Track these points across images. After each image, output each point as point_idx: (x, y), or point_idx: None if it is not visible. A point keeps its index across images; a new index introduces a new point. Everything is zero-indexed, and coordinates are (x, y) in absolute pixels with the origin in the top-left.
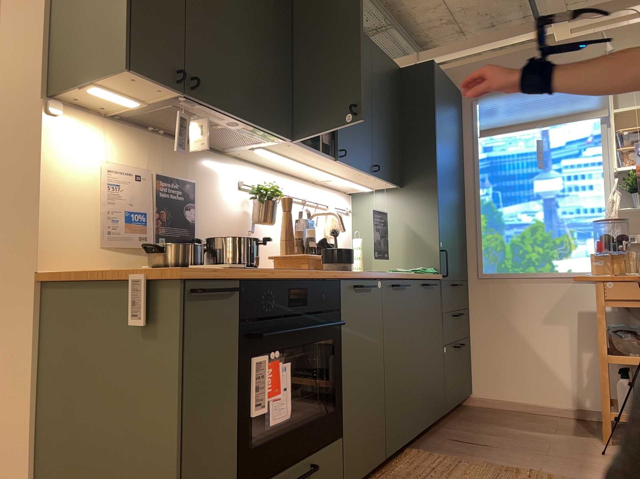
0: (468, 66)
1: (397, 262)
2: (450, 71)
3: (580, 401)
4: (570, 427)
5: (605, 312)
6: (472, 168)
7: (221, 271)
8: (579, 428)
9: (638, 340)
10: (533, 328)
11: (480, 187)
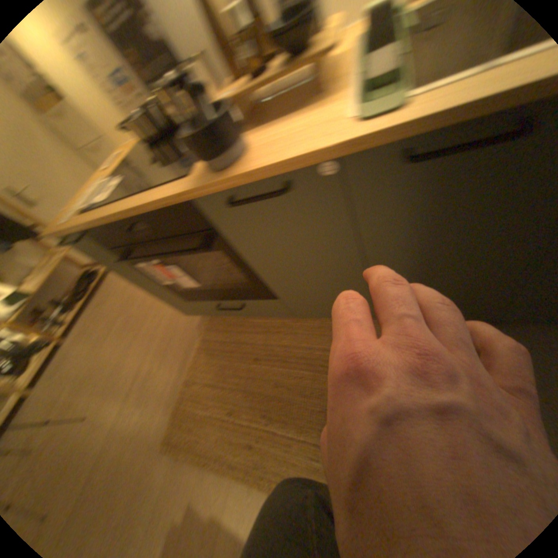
0: None
1: None
2: None
3: None
4: None
5: None
6: None
7: (63, 226)
8: None
9: None
10: None
11: None
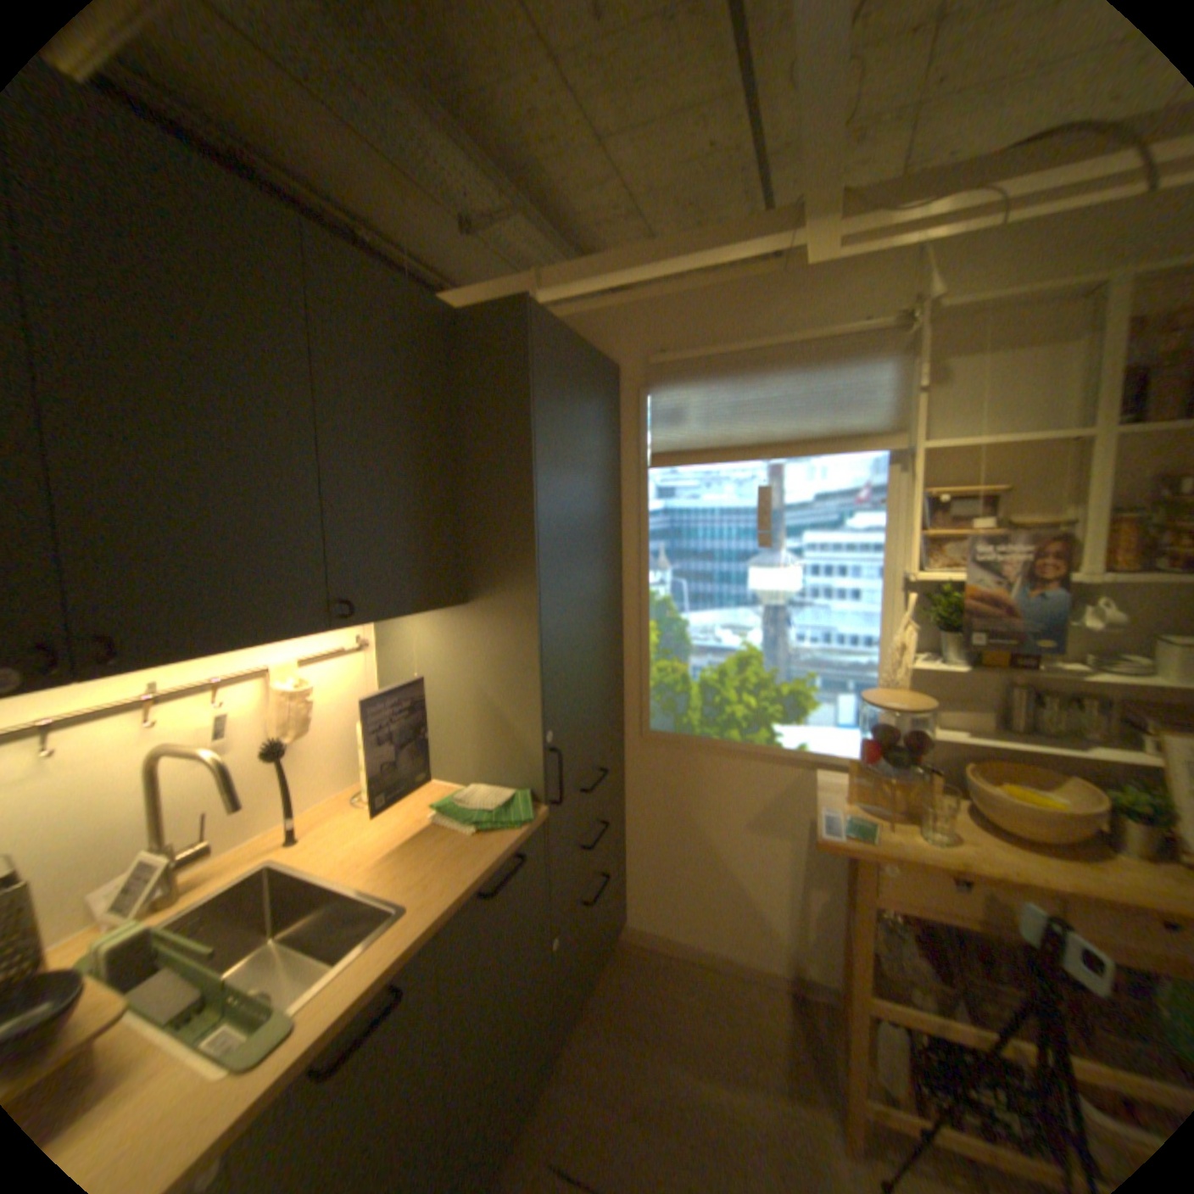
0: (633, 307)
1: (462, 763)
2: (598, 314)
3: (800, 968)
4: (780, 1046)
5: (876, 922)
6: (635, 529)
7: None
8: (796, 1055)
9: (931, 961)
10: (730, 837)
11: (648, 569)
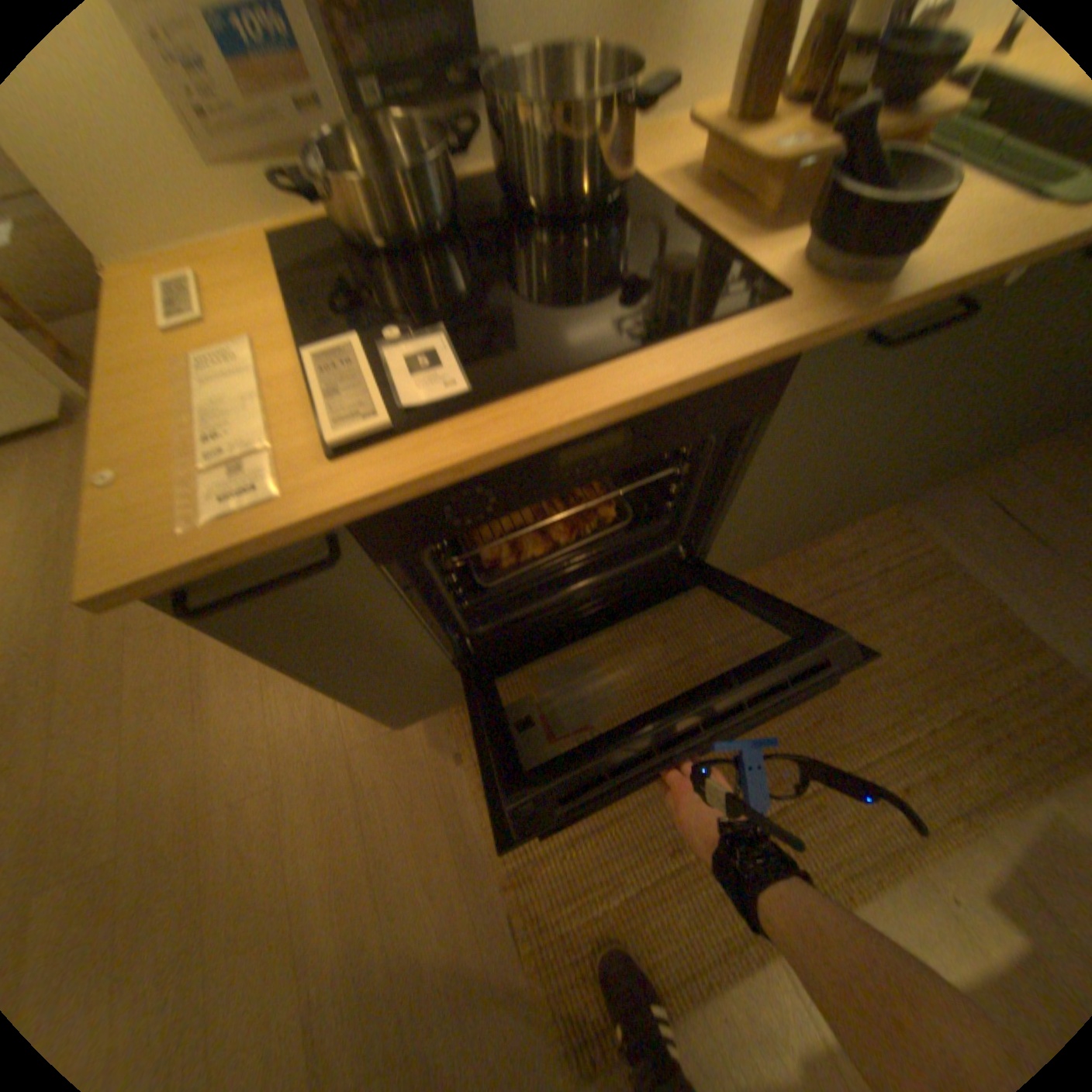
0: None
1: None
2: None
3: None
4: None
5: None
6: None
7: (281, 509)
8: None
9: None
10: None
11: None
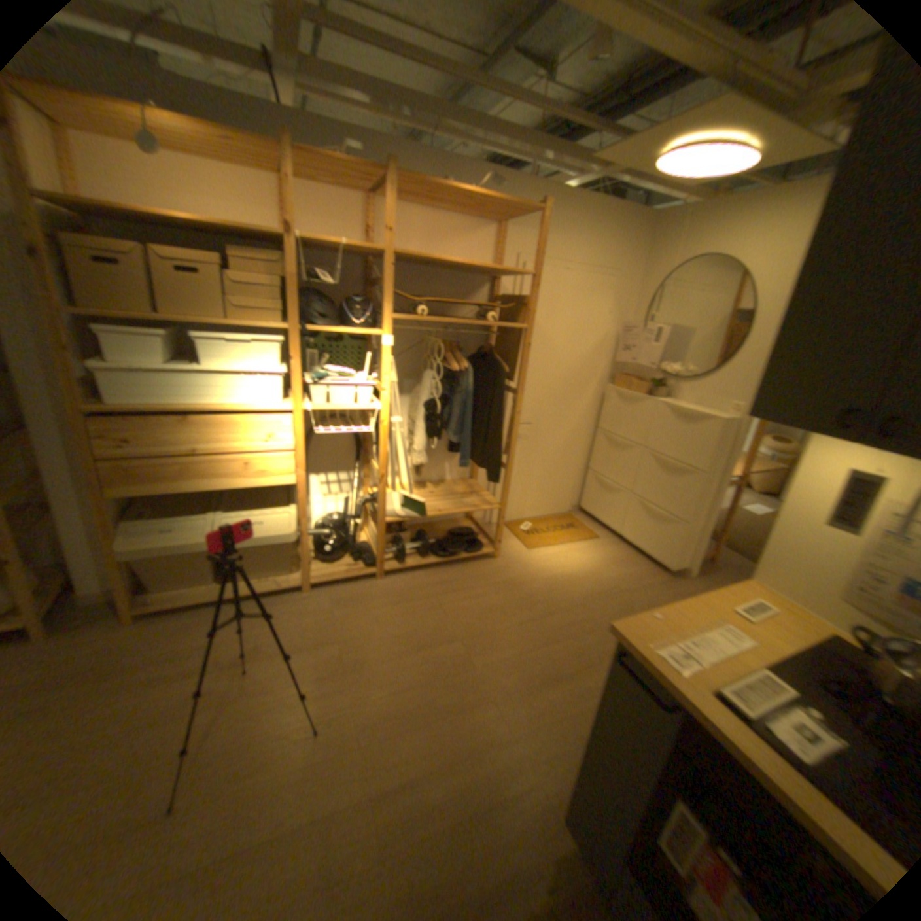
0: None
1: None
2: None
3: None
4: None
5: None
6: None
7: (679, 679)
8: None
9: None
10: None
11: None
